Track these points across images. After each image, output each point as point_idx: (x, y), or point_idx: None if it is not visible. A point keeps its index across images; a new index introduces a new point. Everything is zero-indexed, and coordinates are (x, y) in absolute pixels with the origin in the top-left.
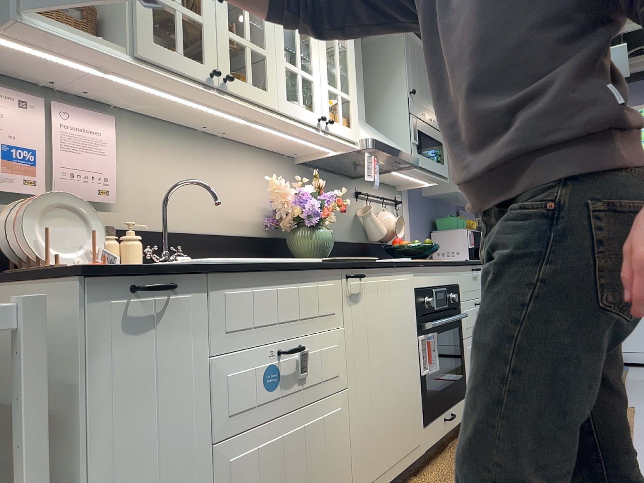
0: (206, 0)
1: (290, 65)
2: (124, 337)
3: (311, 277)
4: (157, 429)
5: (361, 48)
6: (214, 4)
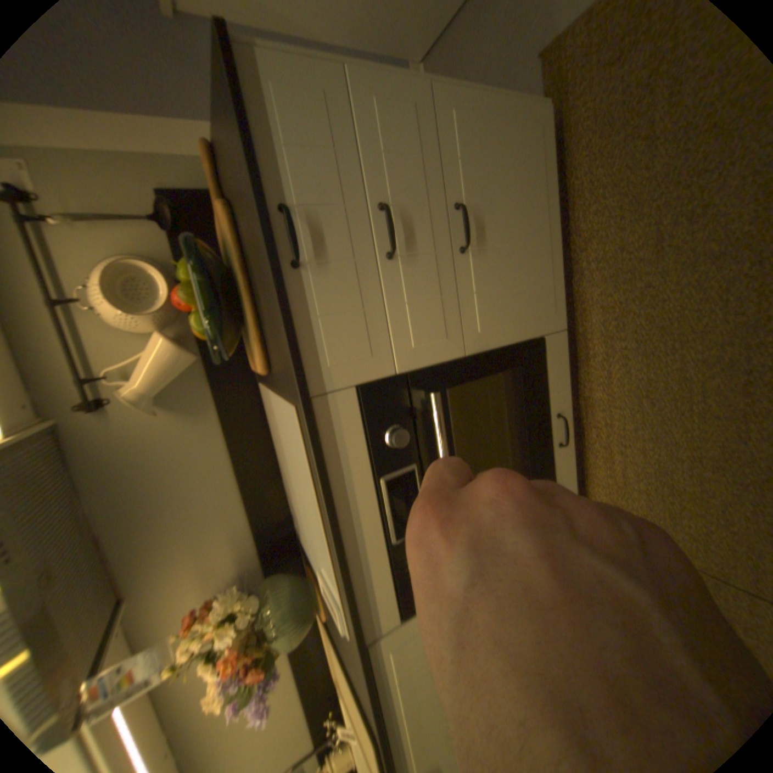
0: None
1: None
2: None
3: None
4: None
5: None
6: None
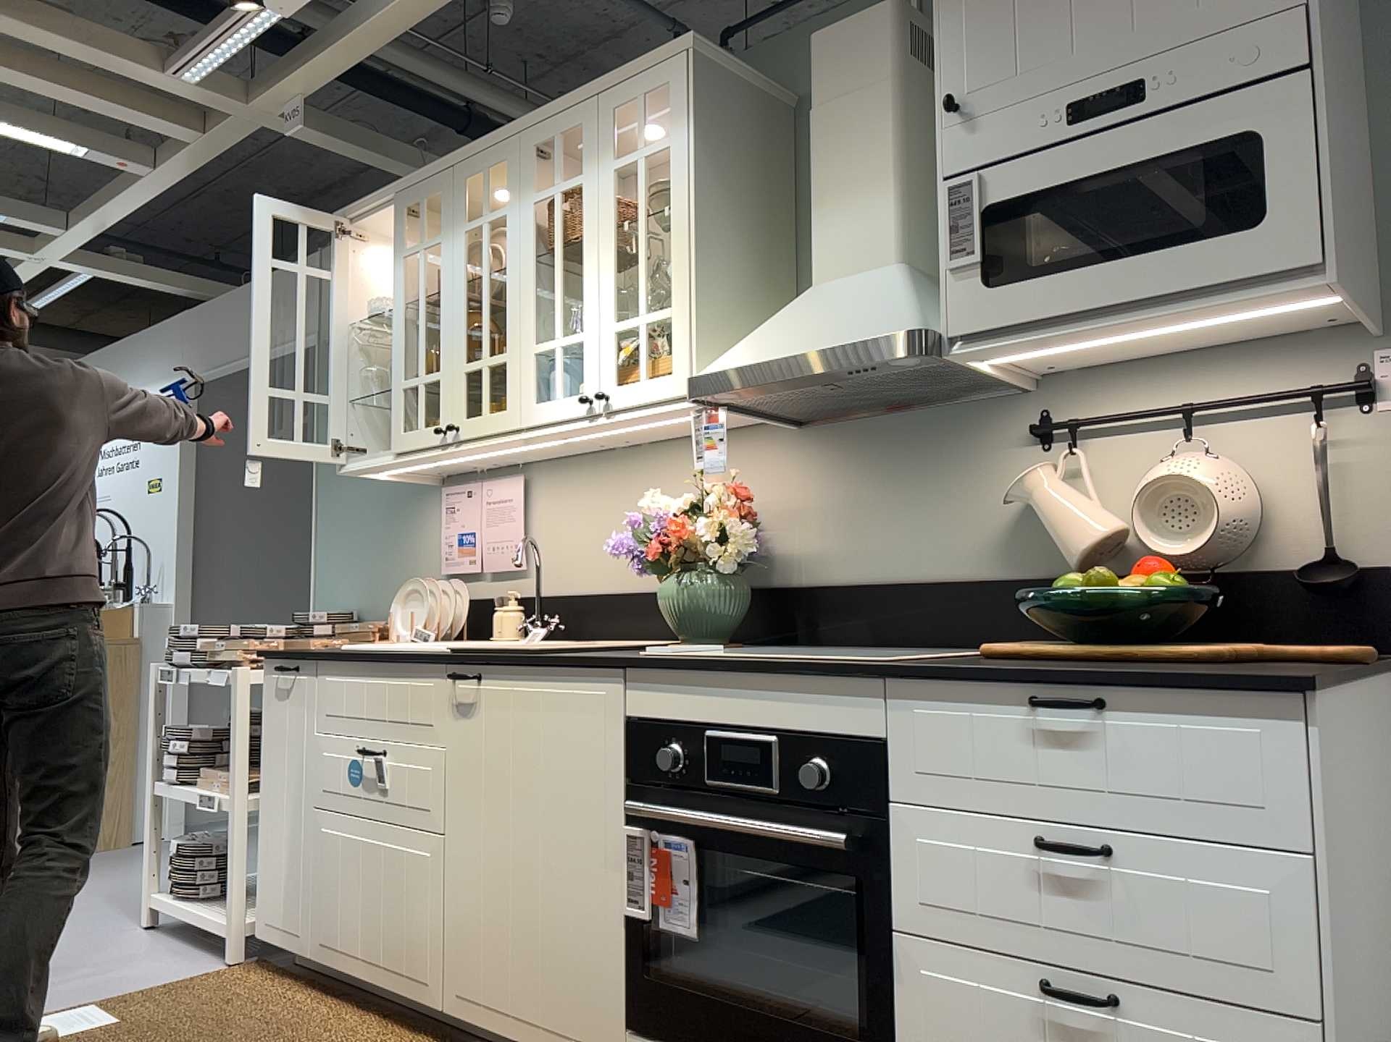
0: (443, 347)
1: (540, 344)
2: (277, 700)
3: (403, 671)
4: (287, 773)
5: (882, 72)
6: (450, 345)
